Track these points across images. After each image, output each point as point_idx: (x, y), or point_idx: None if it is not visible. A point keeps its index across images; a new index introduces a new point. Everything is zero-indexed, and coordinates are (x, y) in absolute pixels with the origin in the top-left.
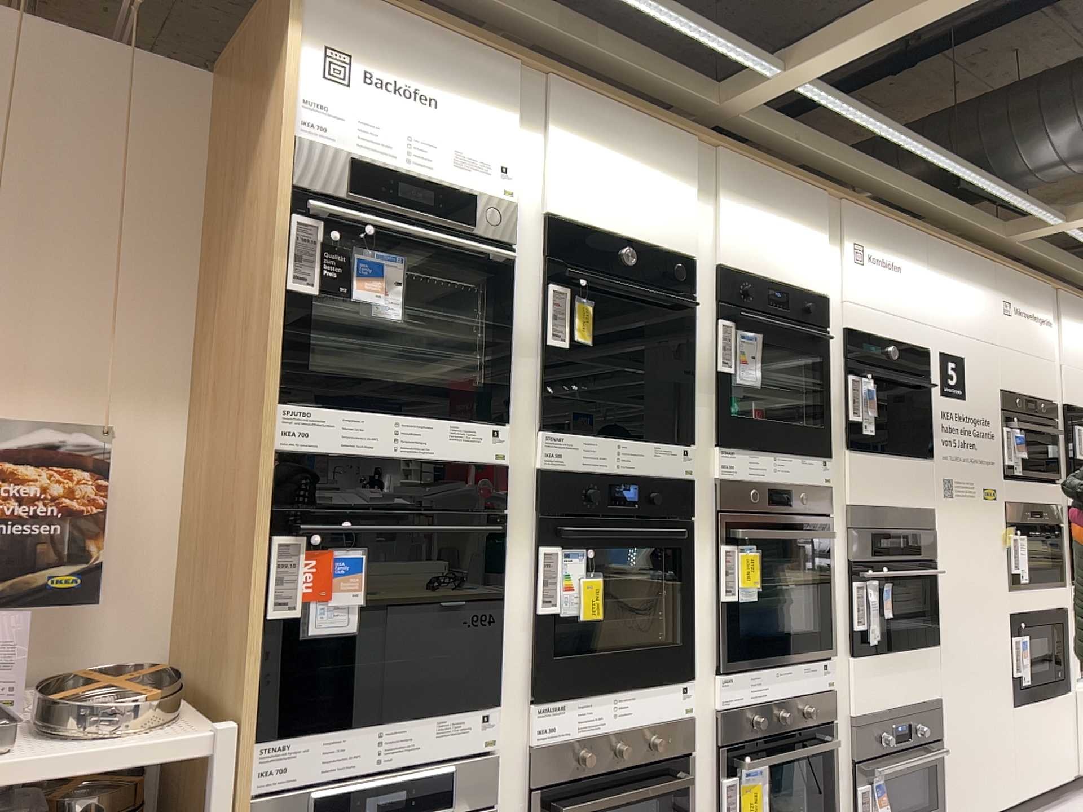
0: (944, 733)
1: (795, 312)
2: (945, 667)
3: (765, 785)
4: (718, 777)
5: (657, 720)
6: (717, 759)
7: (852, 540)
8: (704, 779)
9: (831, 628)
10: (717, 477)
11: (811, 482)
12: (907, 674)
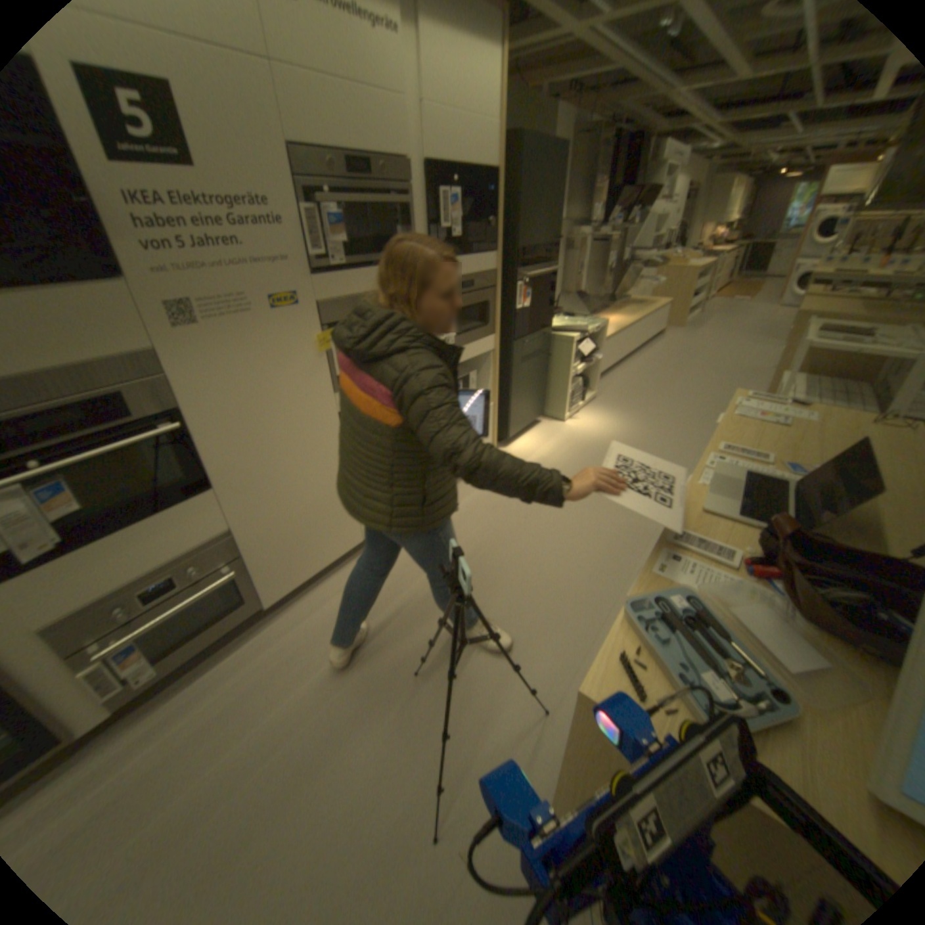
0: (241, 554)
1: None
2: (229, 504)
3: None
4: None
5: None
6: None
7: None
8: None
9: None
10: None
11: None
12: (148, 544)
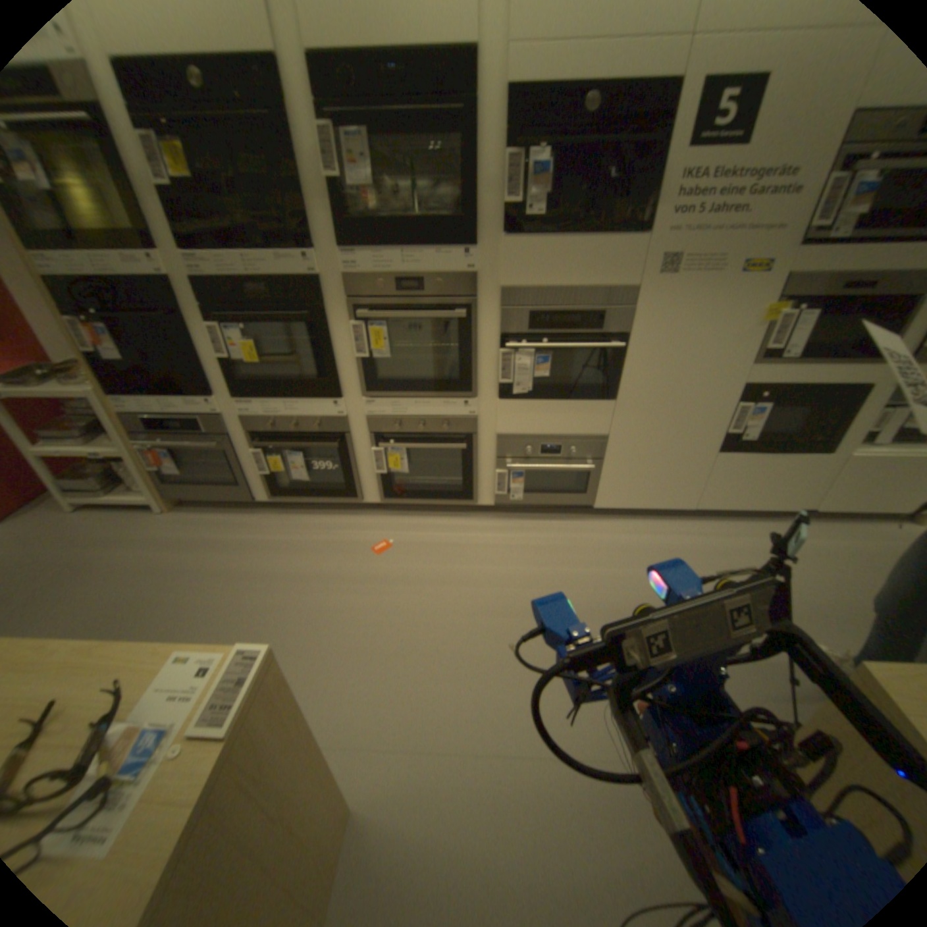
0: (606, 459)
1: (419, 85)
2: (620, 418)
3: (404, 458)
4: (371, 448)
5: (315, 417)
6: (369, 440)
7: (500, 319)
8: (362, 447)
9: (471, 381)
10: (340, 273)
11: (447, 272)
12: (564, 418)
